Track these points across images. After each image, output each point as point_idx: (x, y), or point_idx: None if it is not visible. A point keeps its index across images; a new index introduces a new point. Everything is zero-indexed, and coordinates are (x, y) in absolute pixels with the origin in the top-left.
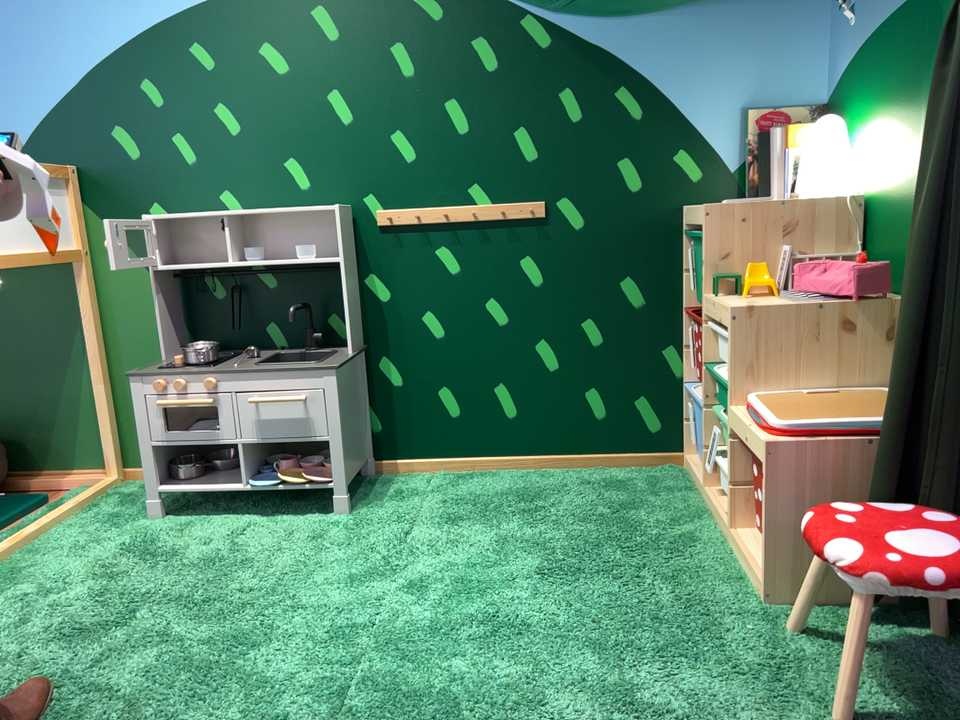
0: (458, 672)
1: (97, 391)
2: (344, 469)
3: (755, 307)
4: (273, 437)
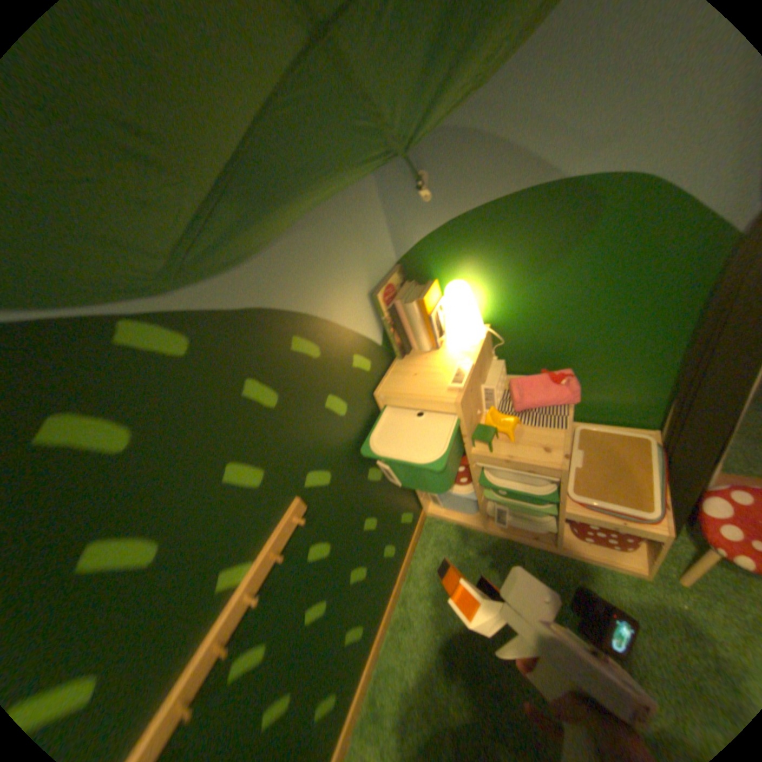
0: None
1: None
2: None
3: (569, 454)
4: None
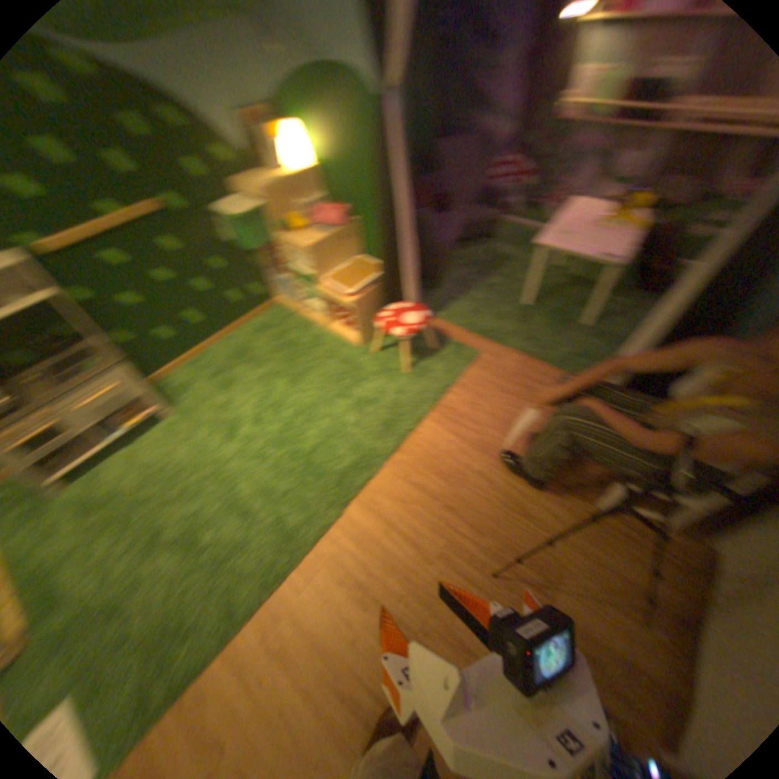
0: (308, 435)
1: None
2: (153, 402)
3: (311, 245)
4: (101, 416)
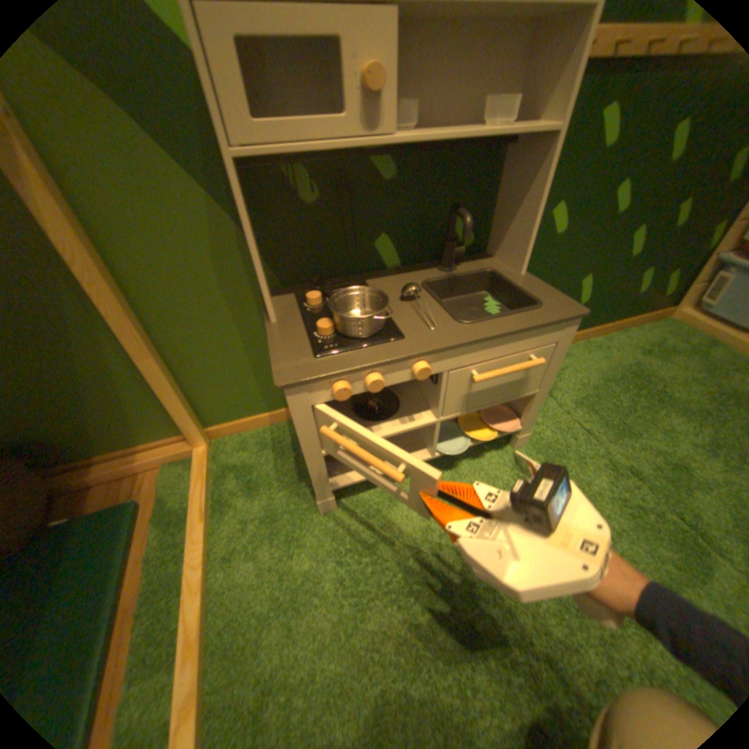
0: None
1: (147, 368)
2: (539, 413)
3: None
4: (482, 406)
